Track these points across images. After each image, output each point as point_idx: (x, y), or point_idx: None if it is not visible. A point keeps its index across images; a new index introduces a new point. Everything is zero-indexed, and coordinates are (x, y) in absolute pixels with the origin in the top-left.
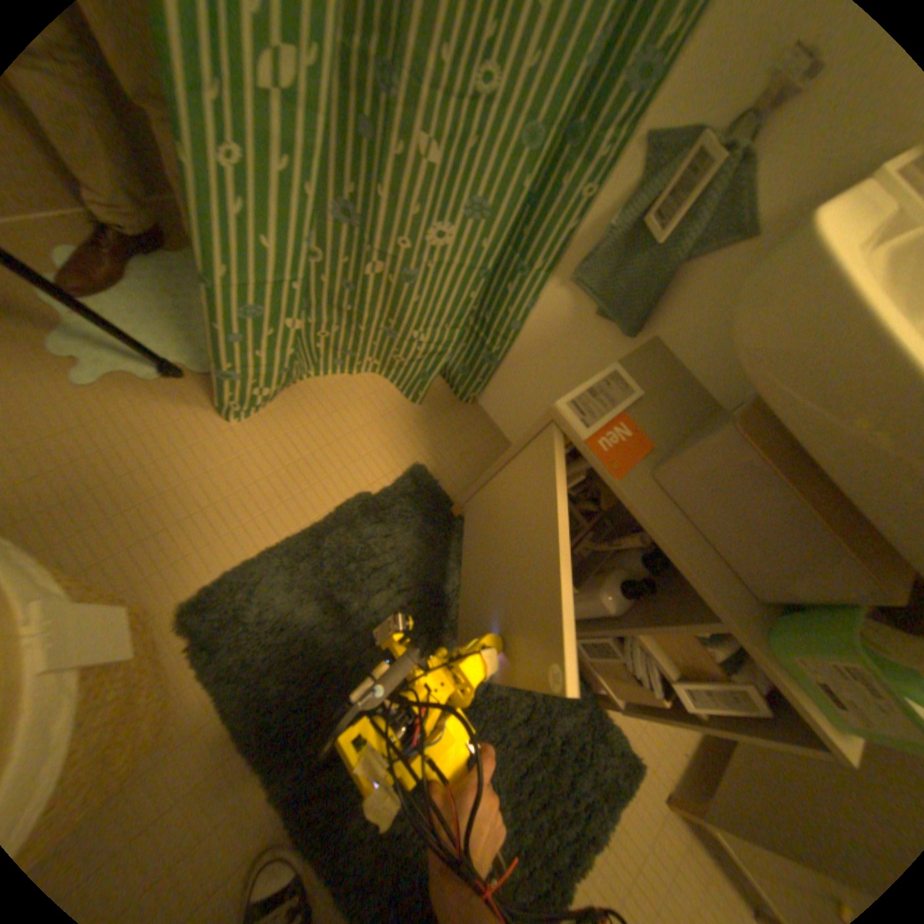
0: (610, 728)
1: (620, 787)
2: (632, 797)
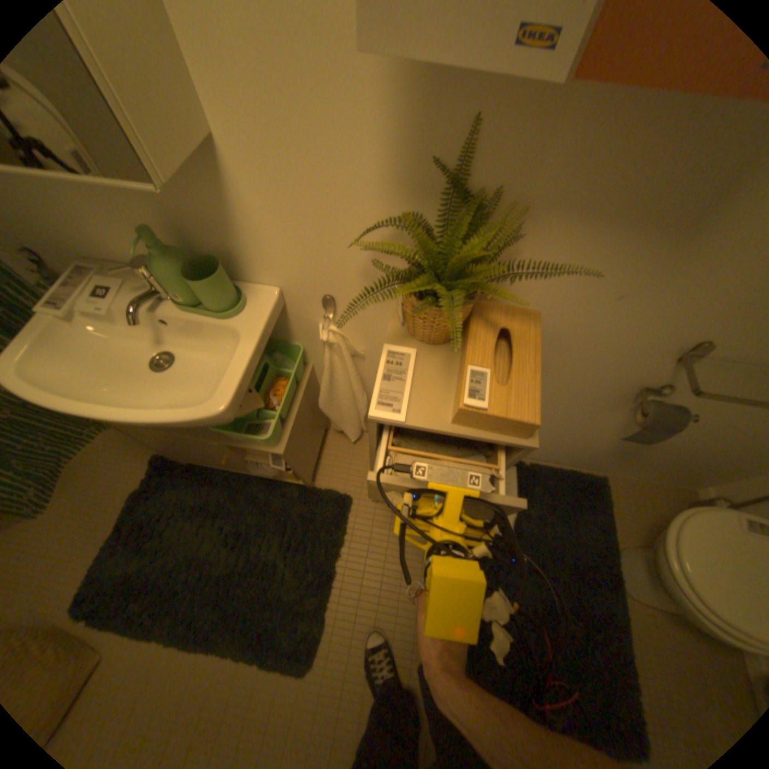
0: (318, 494)
1: (334, 515)
2: (350, 513)
